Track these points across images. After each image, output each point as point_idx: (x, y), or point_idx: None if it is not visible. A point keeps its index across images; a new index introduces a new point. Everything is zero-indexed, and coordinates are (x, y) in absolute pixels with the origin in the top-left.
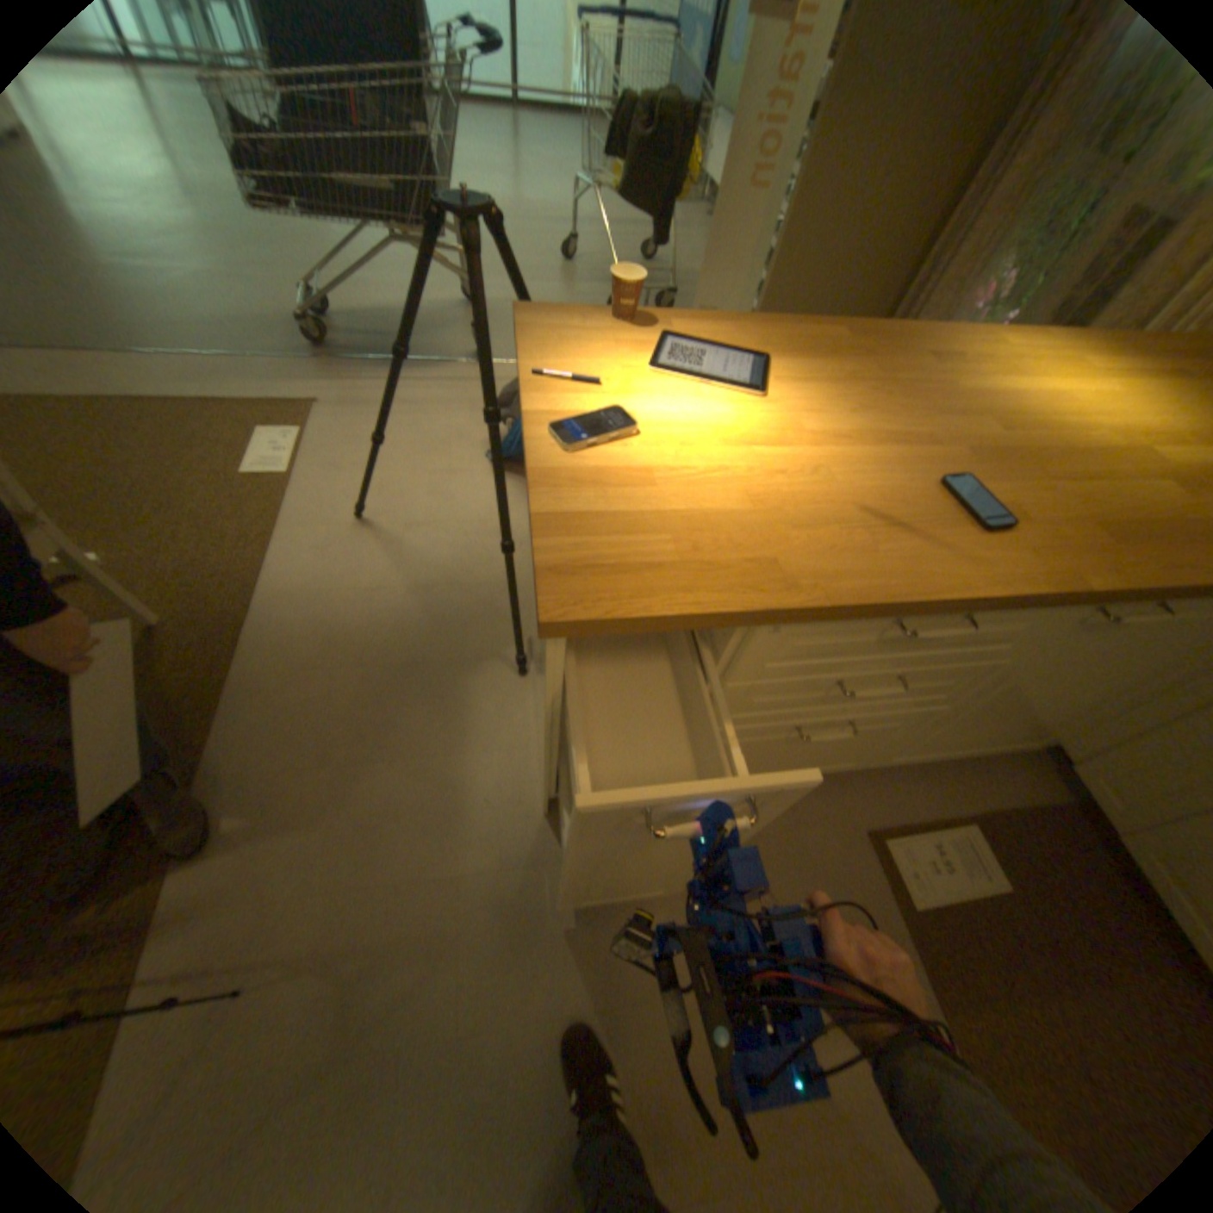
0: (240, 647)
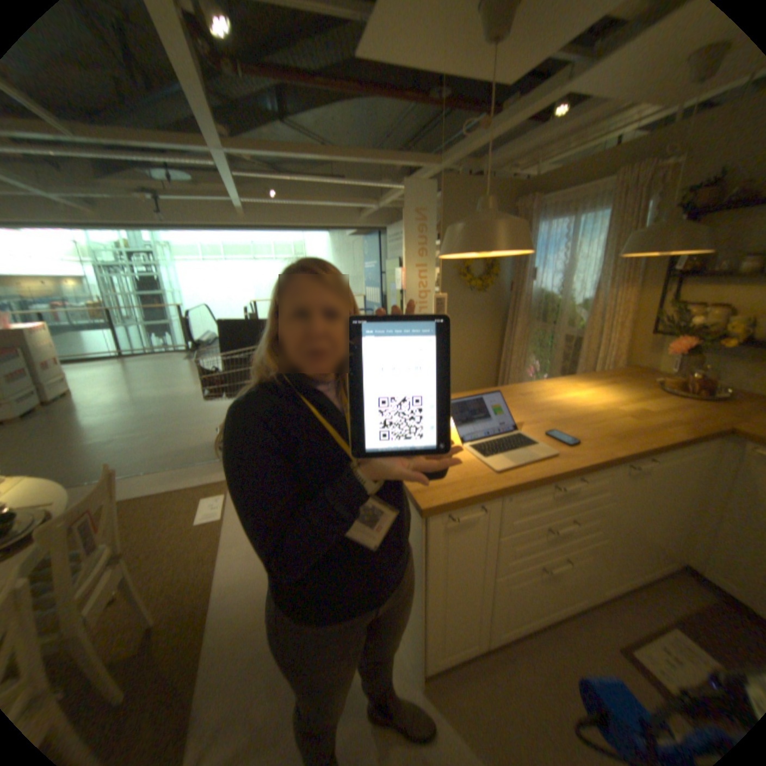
0: (206, 629)
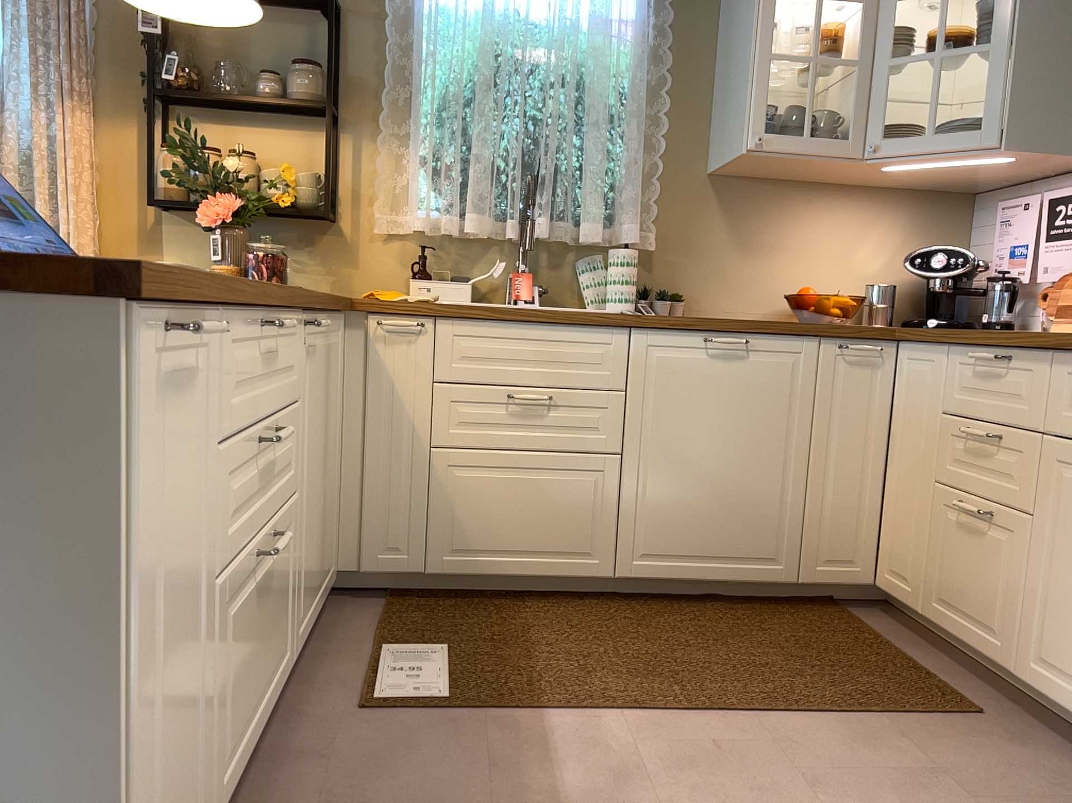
0: None
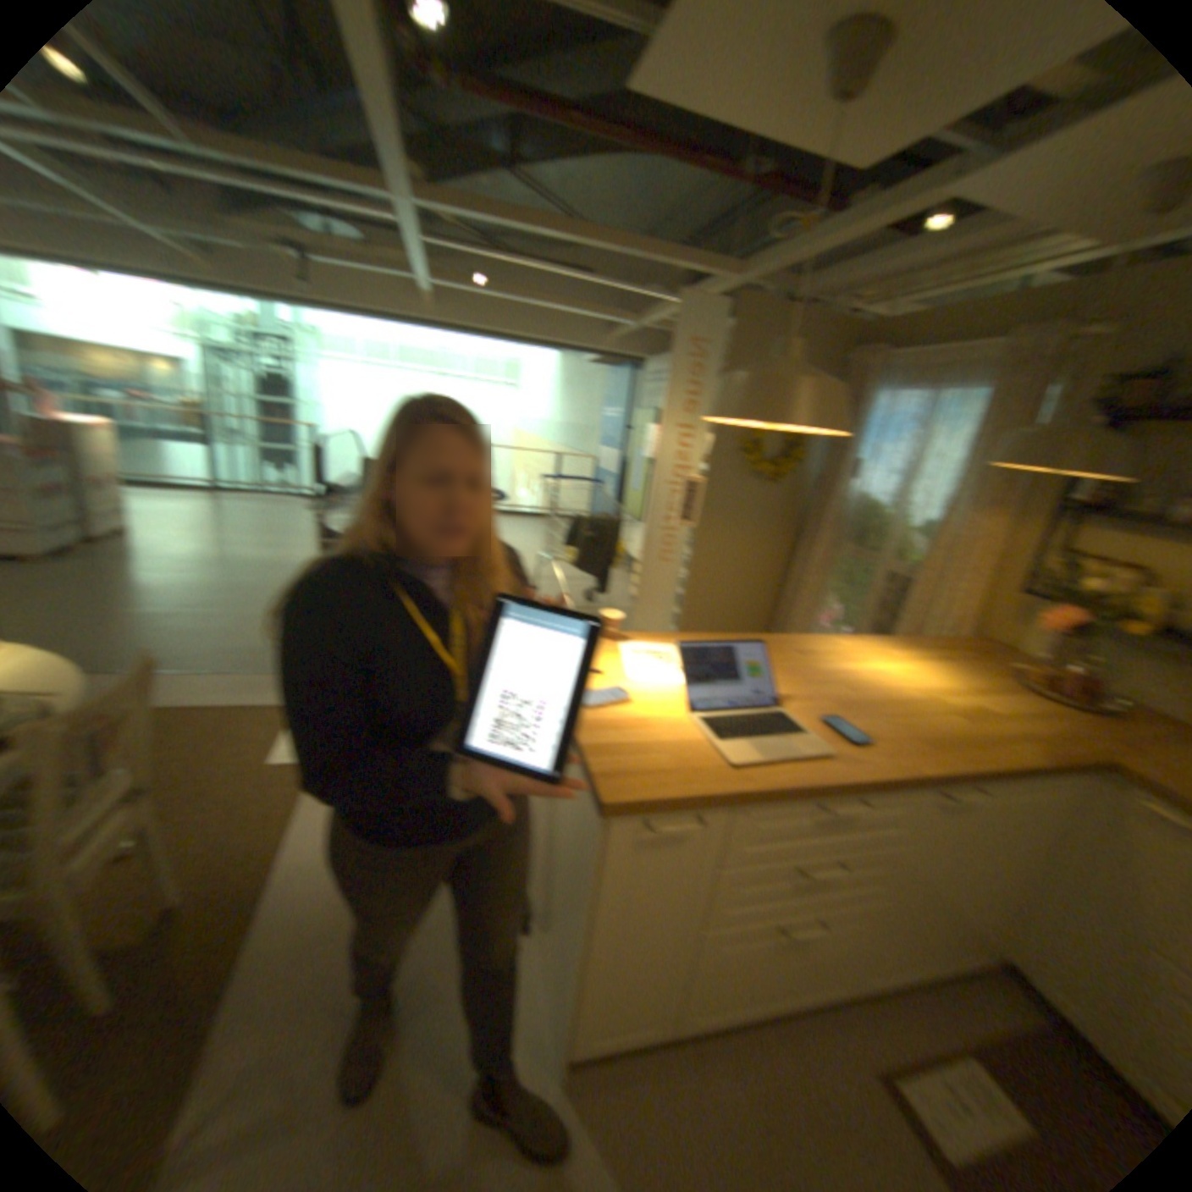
0: (249, 925)
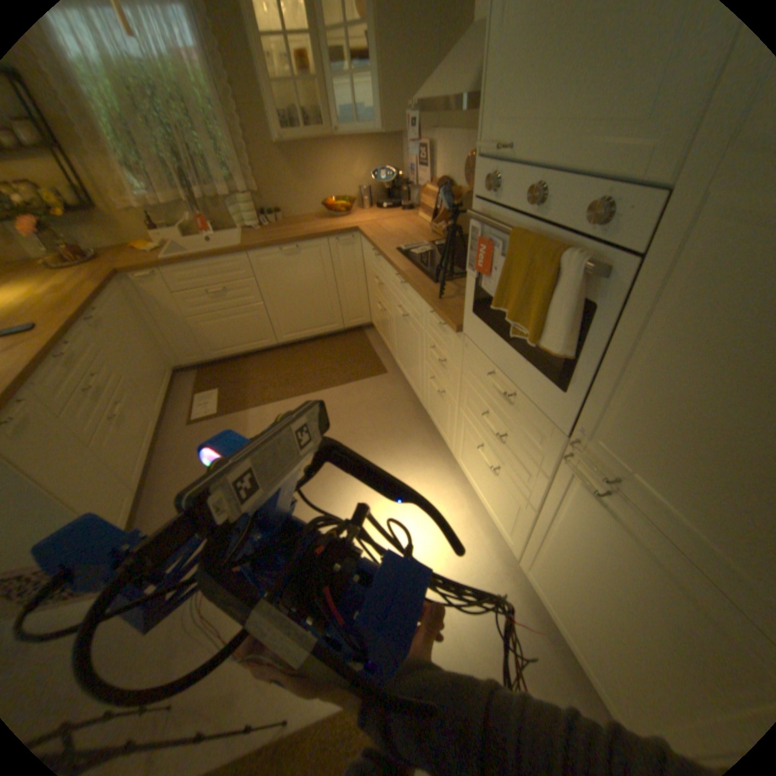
0: None
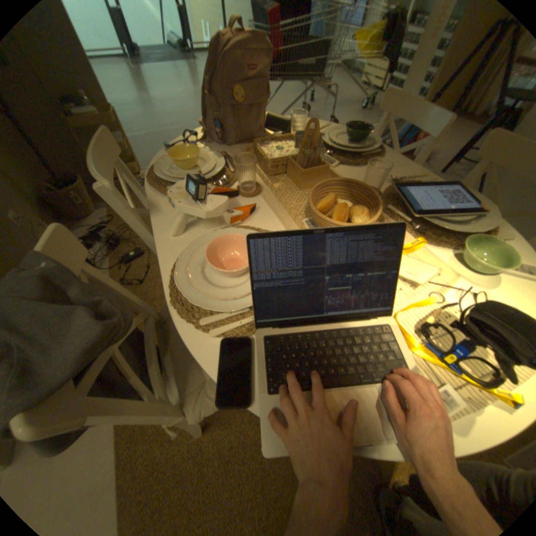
0: None
